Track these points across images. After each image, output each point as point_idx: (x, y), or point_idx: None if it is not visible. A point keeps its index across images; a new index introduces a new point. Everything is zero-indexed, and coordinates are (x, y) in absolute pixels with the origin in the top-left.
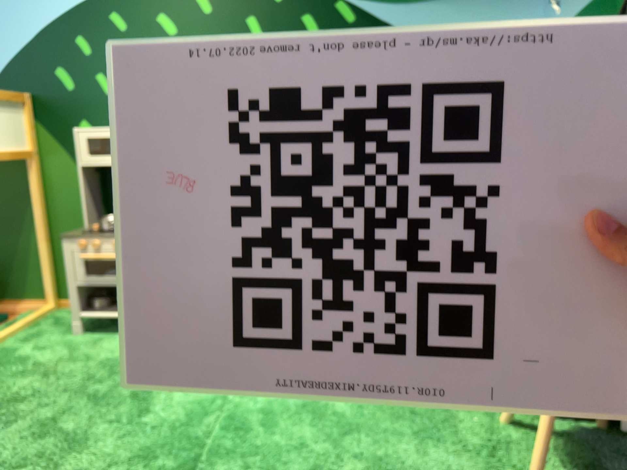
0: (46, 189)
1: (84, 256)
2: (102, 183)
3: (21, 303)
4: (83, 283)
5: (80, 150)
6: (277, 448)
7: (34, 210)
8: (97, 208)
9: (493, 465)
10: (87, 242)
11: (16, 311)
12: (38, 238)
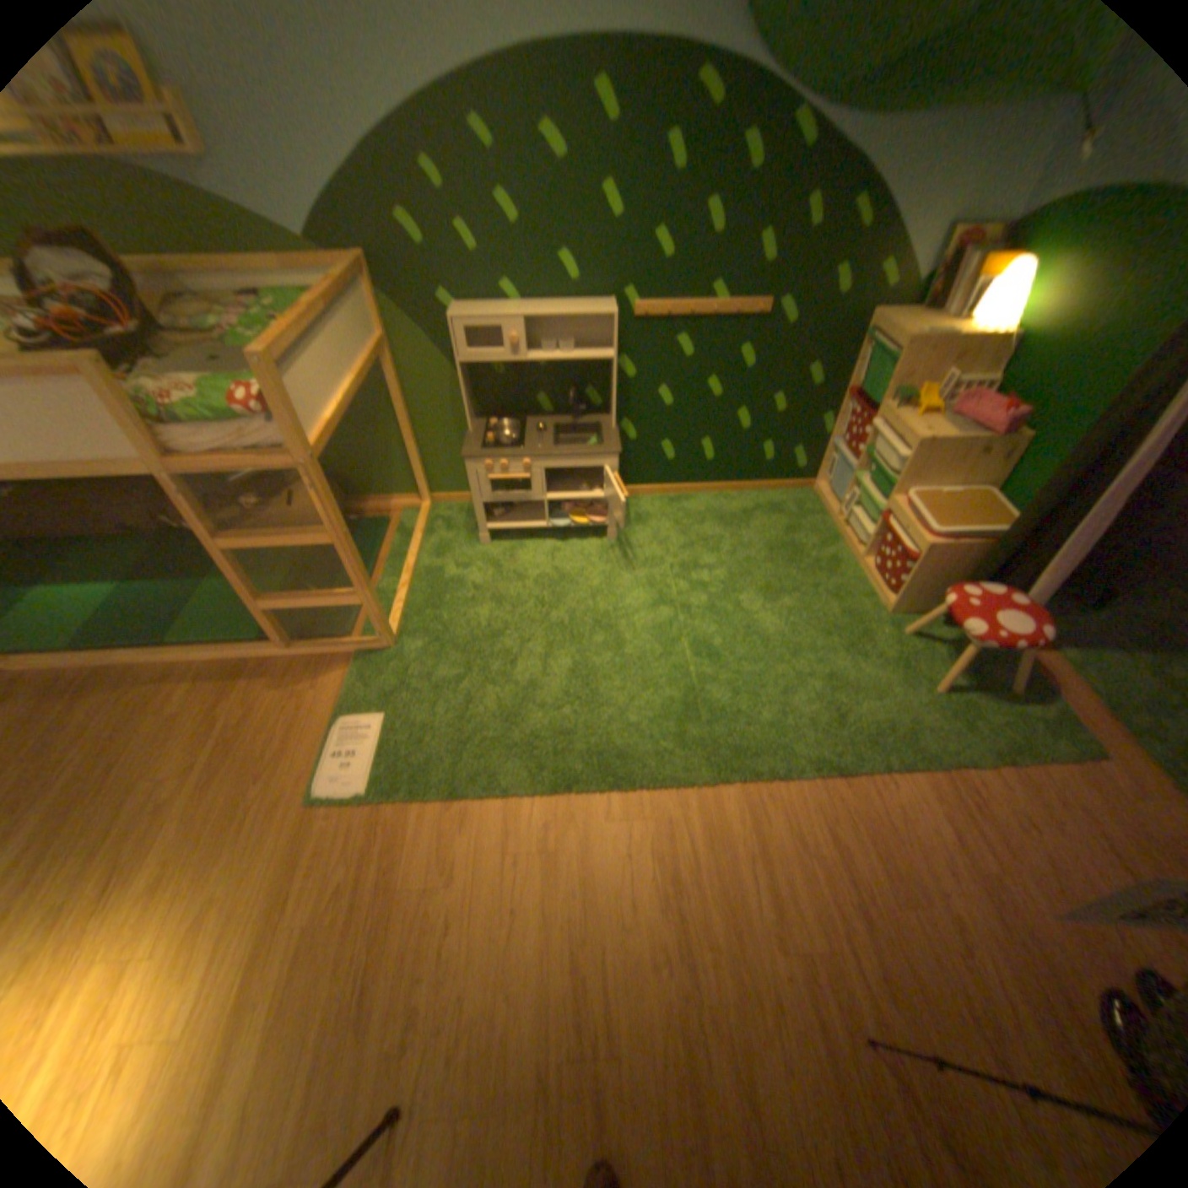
0: (402, 379)
1: (493, 478)
2: (471, 371)
3: (391, 500)
4: (490, 500)
5: (457, 345)
6: (743, 668)
7: (396, 406)
8: (467, 399)
9: (904, 673)
10: (492, 462)
11: (390, 509)
12: (404, 437)
